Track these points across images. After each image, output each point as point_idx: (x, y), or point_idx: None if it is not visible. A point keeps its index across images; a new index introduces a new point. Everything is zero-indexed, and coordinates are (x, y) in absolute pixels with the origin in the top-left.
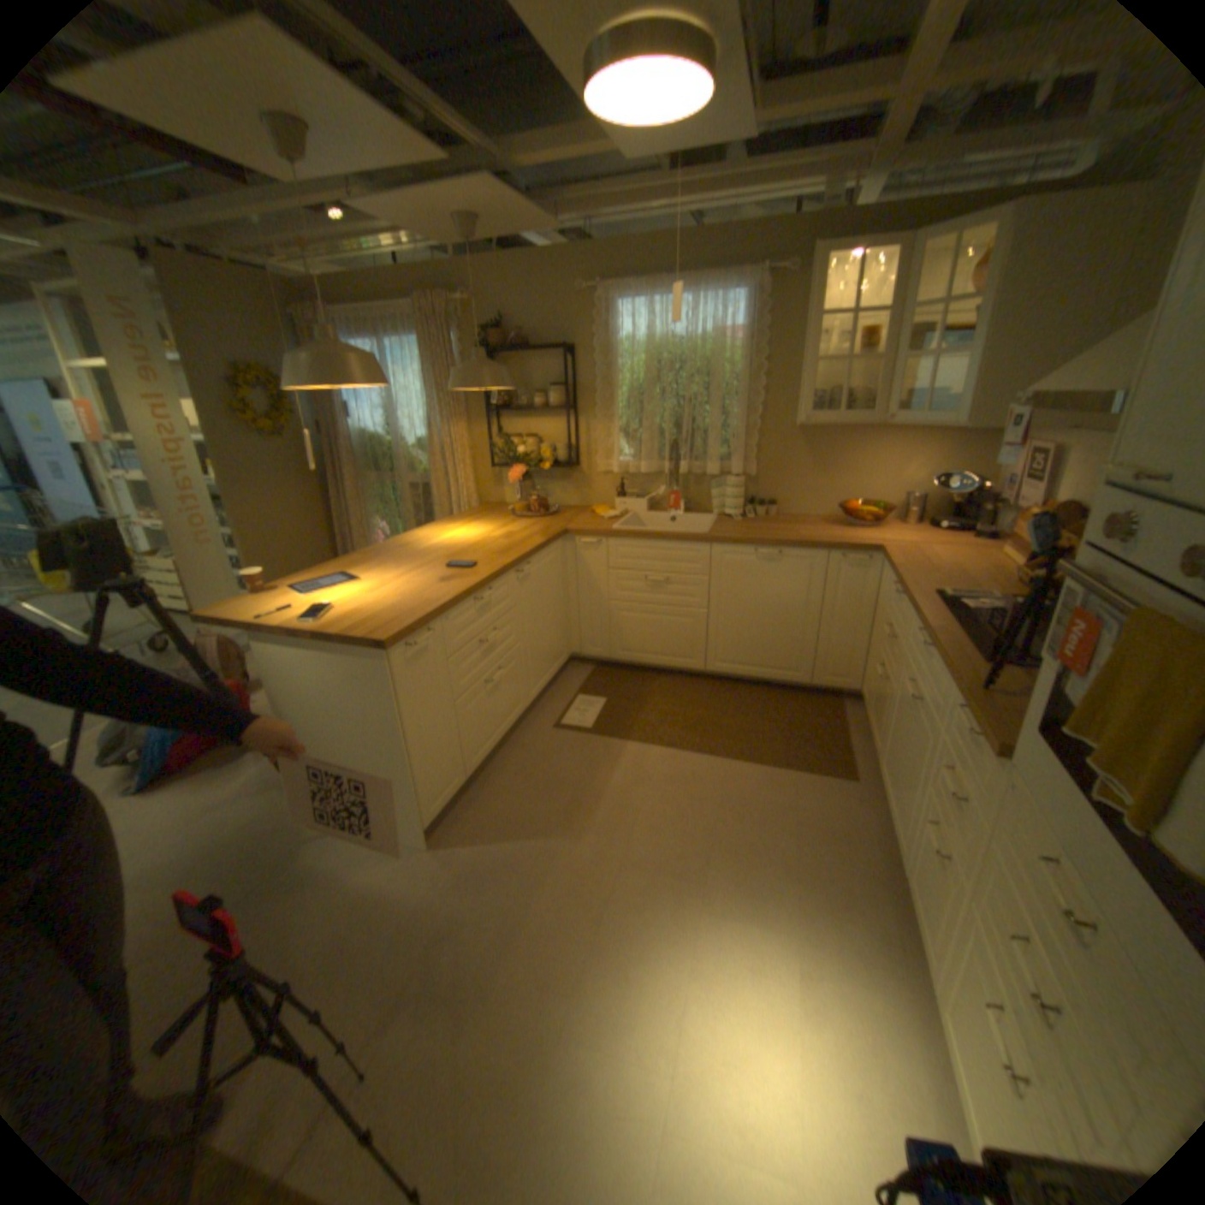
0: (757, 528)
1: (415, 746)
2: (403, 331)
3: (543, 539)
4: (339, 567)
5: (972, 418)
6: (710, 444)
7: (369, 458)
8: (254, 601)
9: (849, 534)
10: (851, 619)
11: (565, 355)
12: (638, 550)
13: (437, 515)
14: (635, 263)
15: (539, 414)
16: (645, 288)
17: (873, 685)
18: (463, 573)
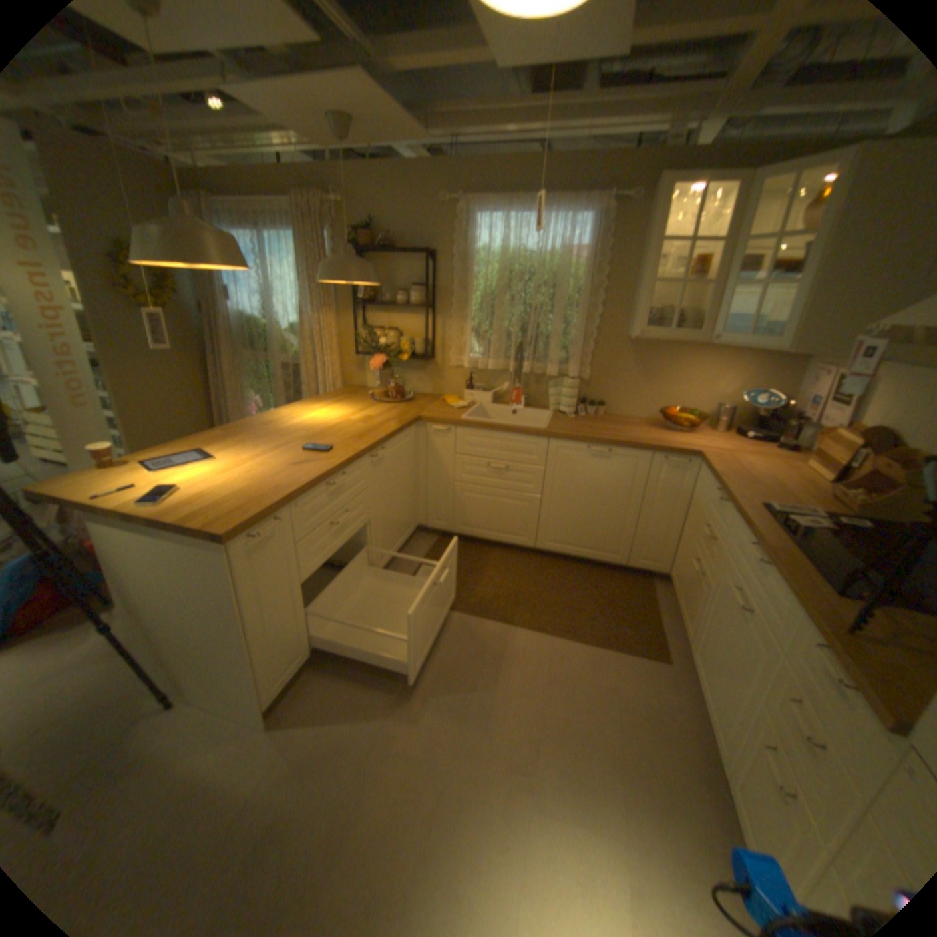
0: (590, 426)
1: (256, 633)
2: (282, 224)
3: (398, 424)
4: (200, 441)
5: (796, 344)
6: (552, 348)
7: (247, 337)
8: (100, 474)
9: (670, 438)
10: (668, 513)
11: (428, 258)
12: (484, 439)
13: (306, 392)
14: (496, 179)
15: (401, 309)
16: (504, 203)
17: (685, 574)
18: (319, 455)
